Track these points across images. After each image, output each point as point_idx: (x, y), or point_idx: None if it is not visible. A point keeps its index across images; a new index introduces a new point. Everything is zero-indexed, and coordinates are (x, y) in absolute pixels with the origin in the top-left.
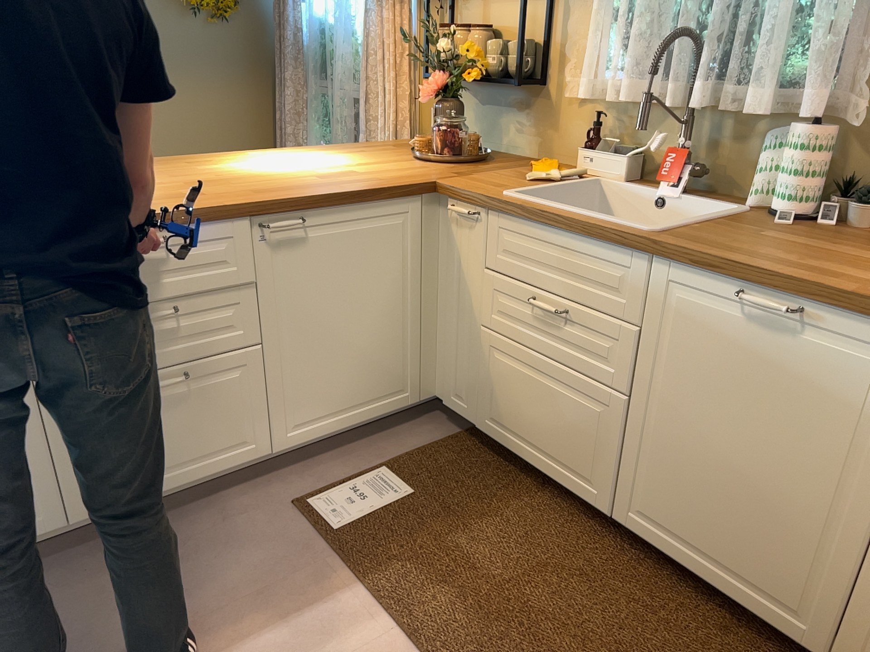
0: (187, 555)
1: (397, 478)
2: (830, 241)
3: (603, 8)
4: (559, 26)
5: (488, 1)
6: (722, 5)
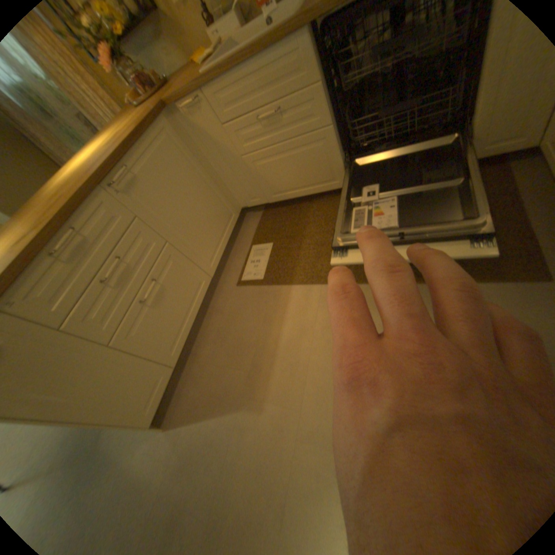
0: (225, 335)
1: (262, 245)
2: None
3: None
4: None
5: None
6: None
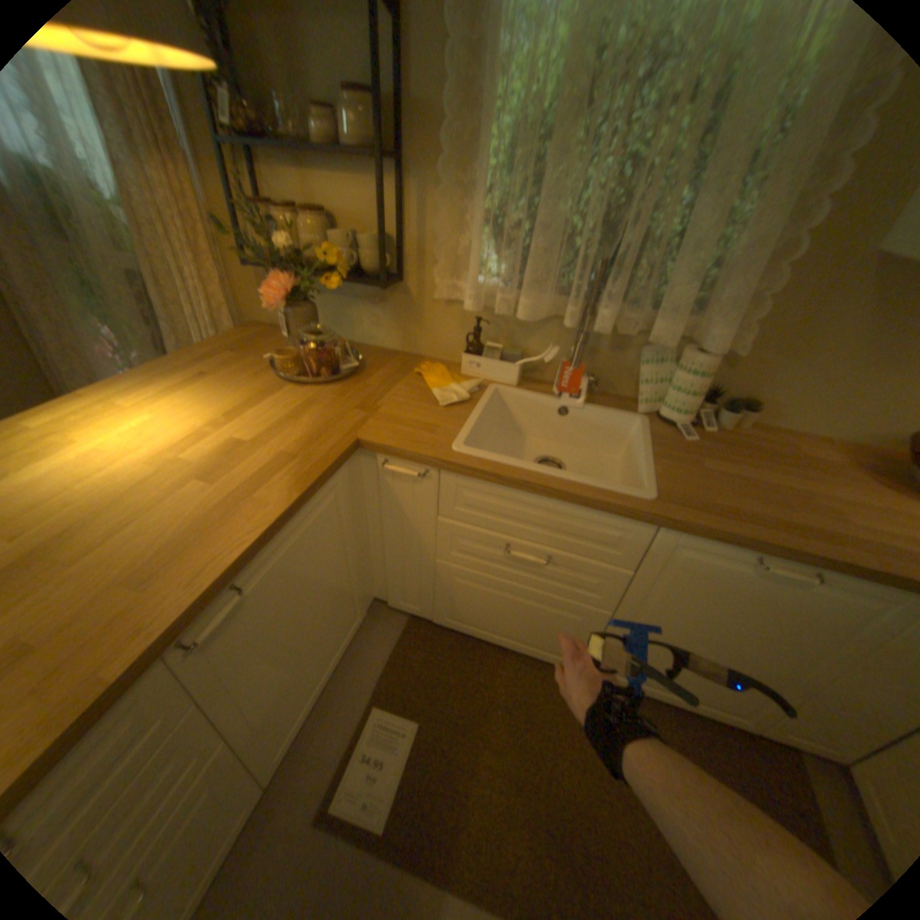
0: None
1: (394, 716)
2: (748, 461)
3: (488, 211)
4: (416, 217)
5: (307, 170)
6: (619, 223)
